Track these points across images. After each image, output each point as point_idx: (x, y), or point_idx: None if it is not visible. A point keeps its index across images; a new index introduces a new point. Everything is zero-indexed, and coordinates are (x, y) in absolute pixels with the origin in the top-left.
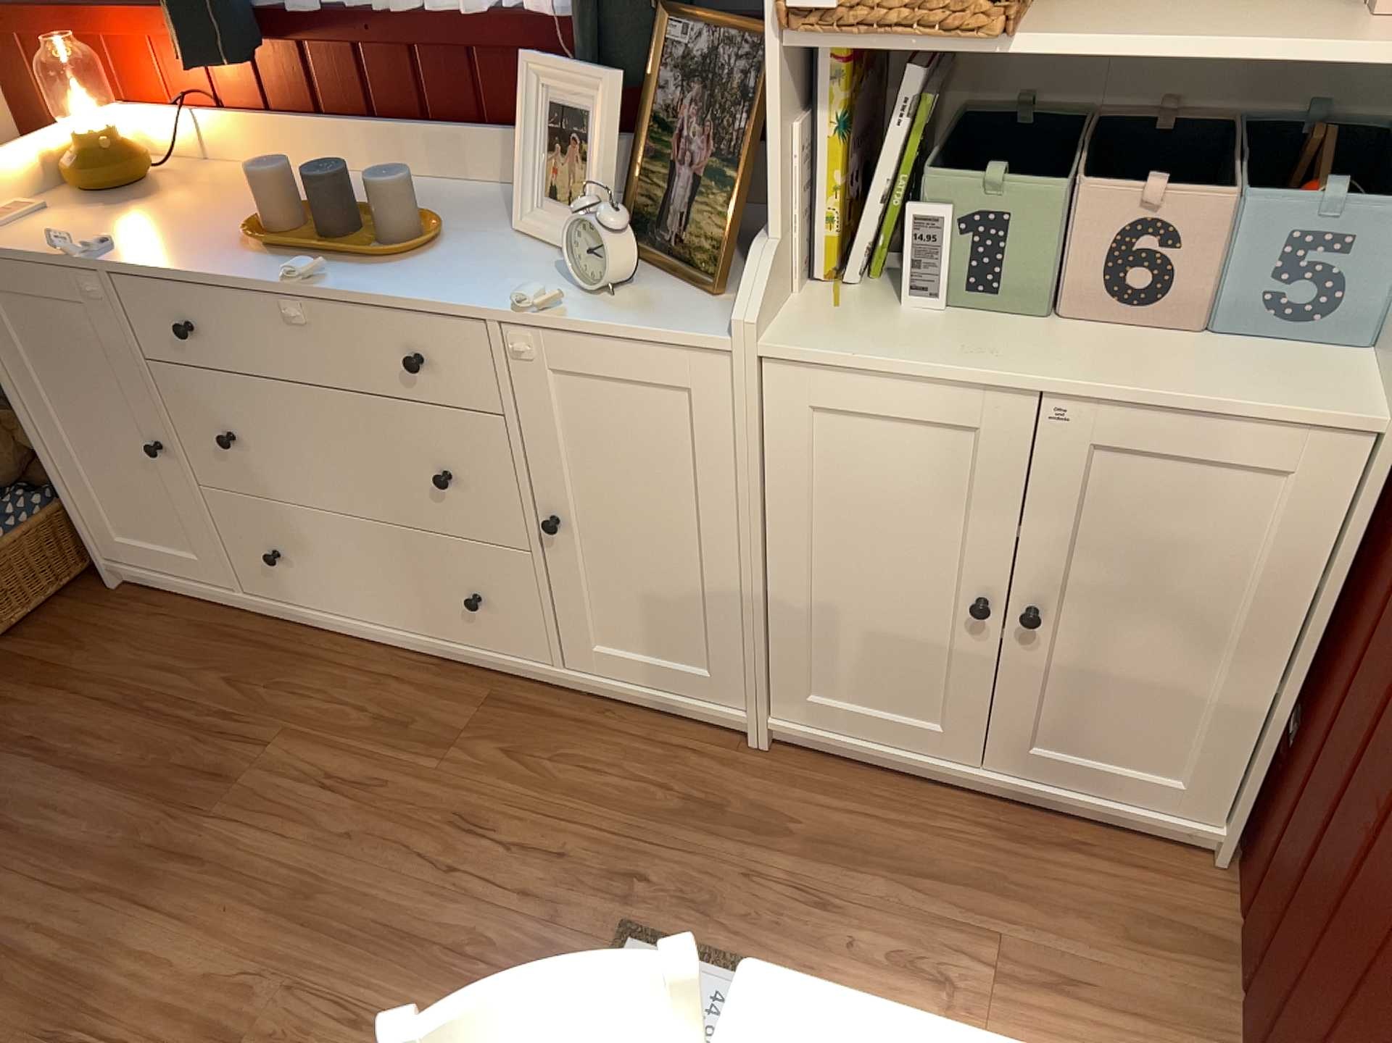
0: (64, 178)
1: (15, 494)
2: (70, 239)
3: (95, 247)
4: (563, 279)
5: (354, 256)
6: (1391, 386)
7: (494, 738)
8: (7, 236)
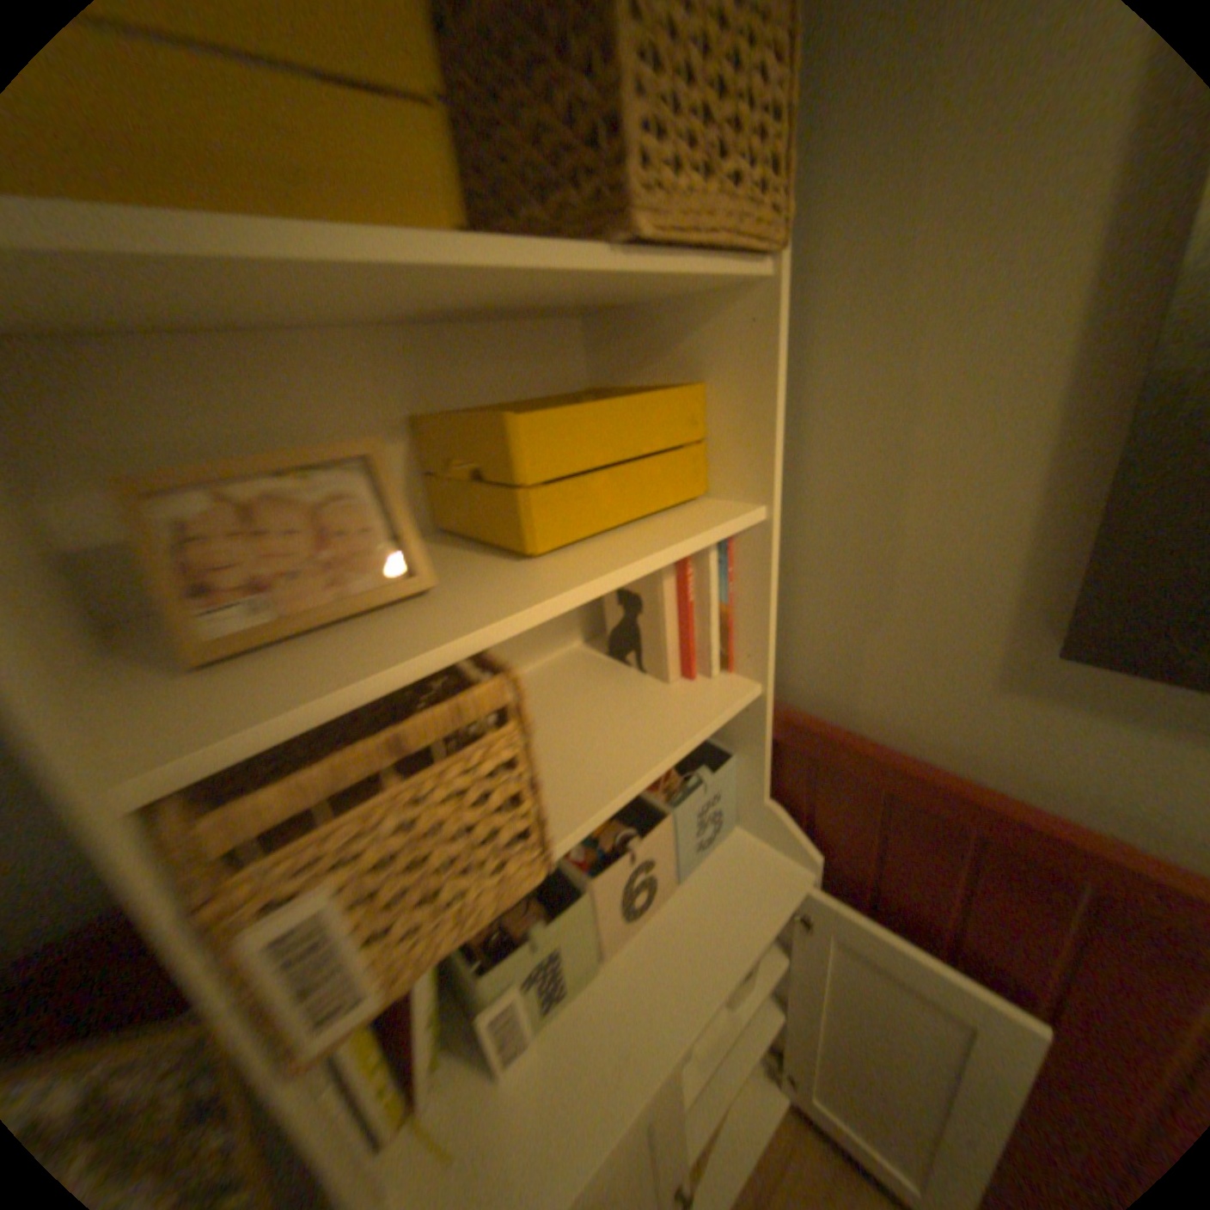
0: None
1: None
2: None
3: None
4: None
5: None
6: (787, 854)
7: None
8: None
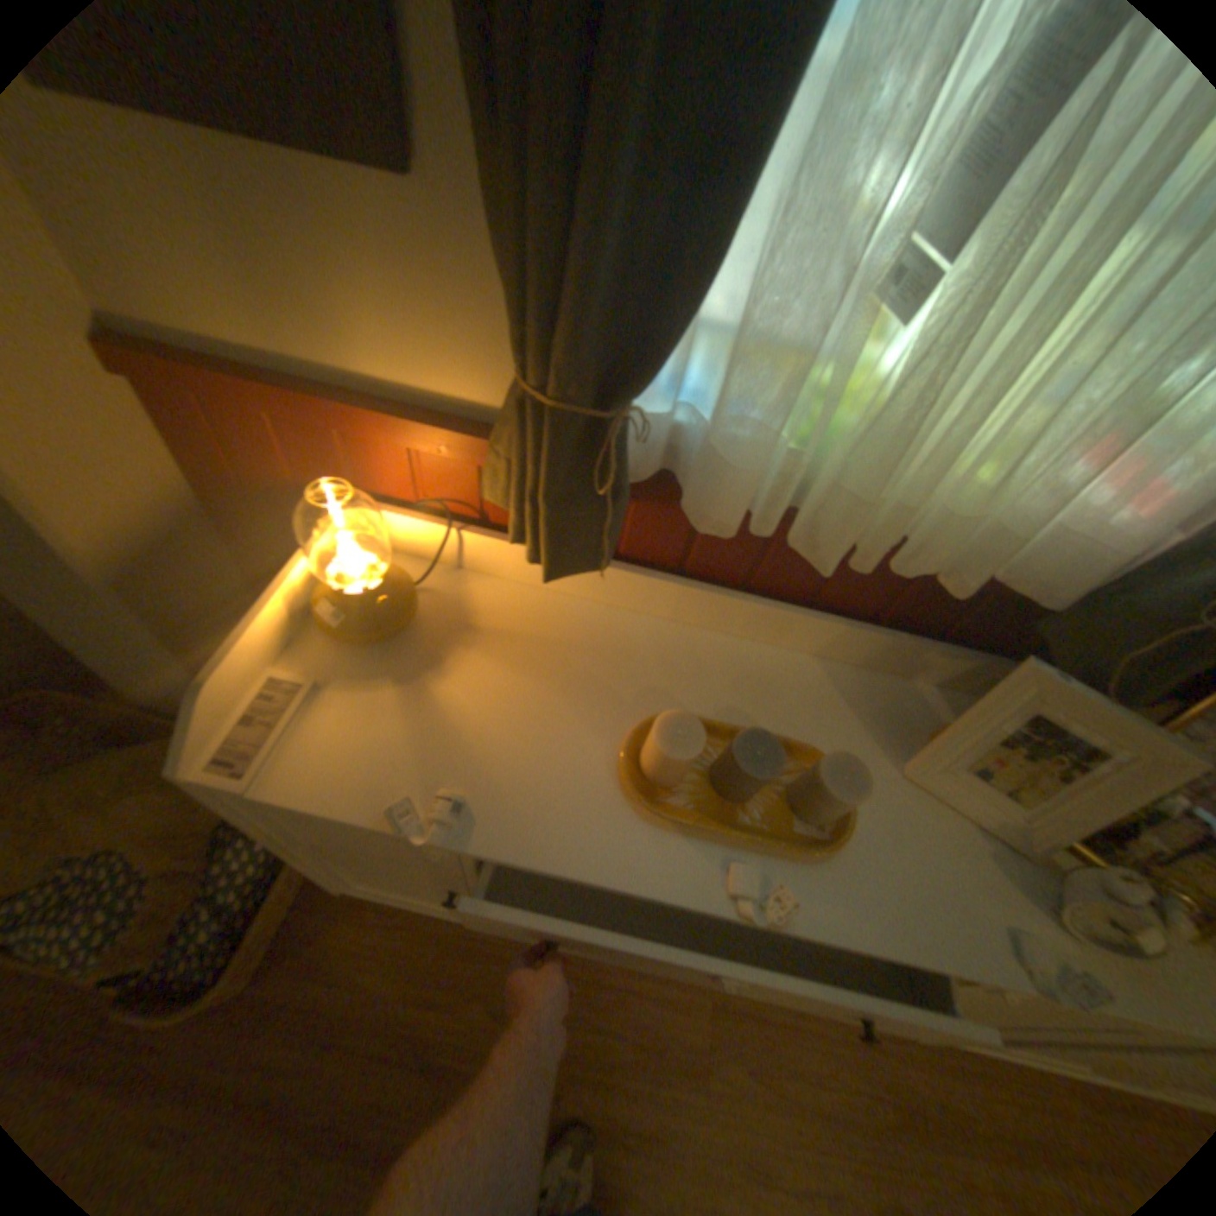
0: (327, 635)
1: (234, 847)
2: (409, 799)
3: (455, 825)
4: (1030, 906)
5: (786, 847)
6: None
7: (737, 1061)
8: (295, 764)
